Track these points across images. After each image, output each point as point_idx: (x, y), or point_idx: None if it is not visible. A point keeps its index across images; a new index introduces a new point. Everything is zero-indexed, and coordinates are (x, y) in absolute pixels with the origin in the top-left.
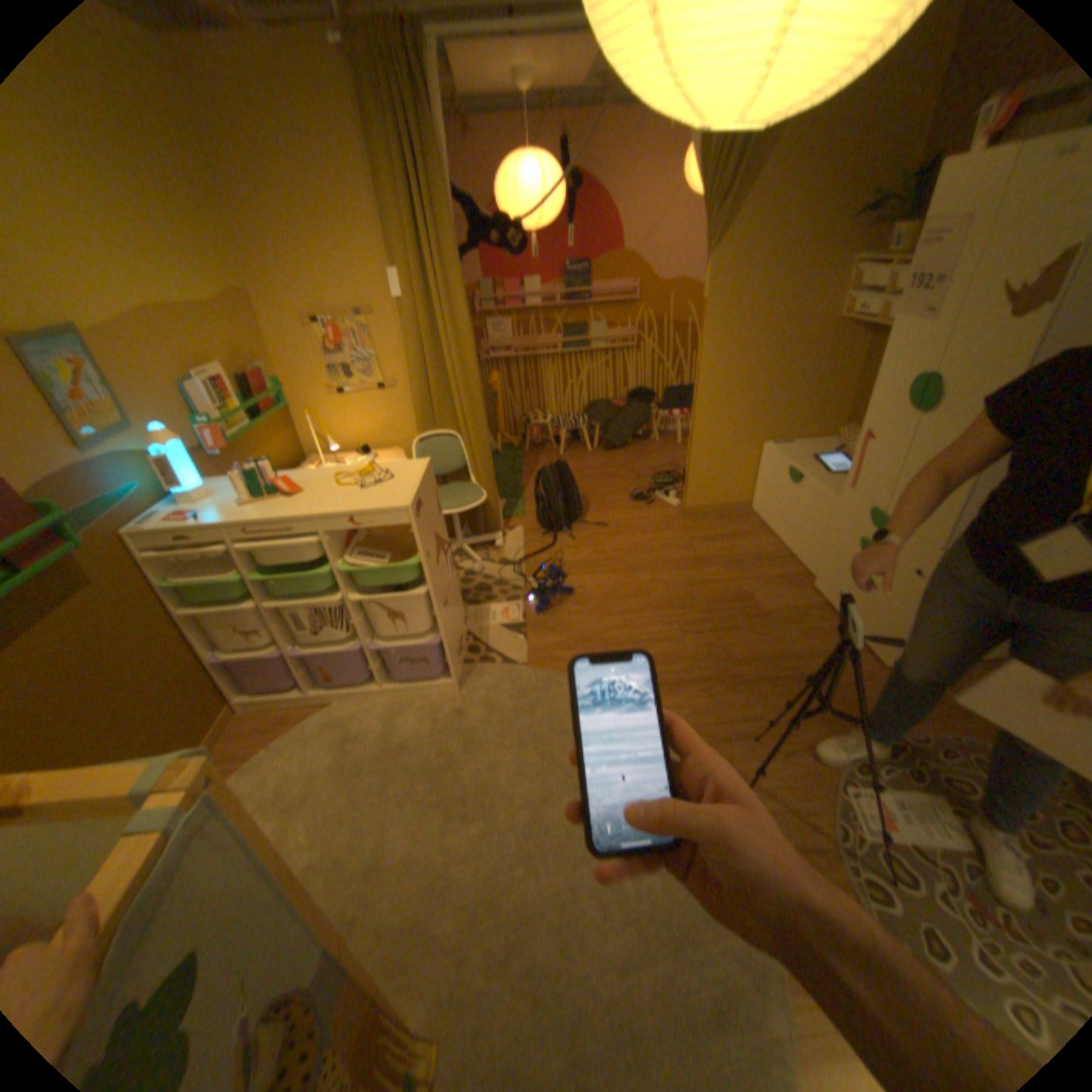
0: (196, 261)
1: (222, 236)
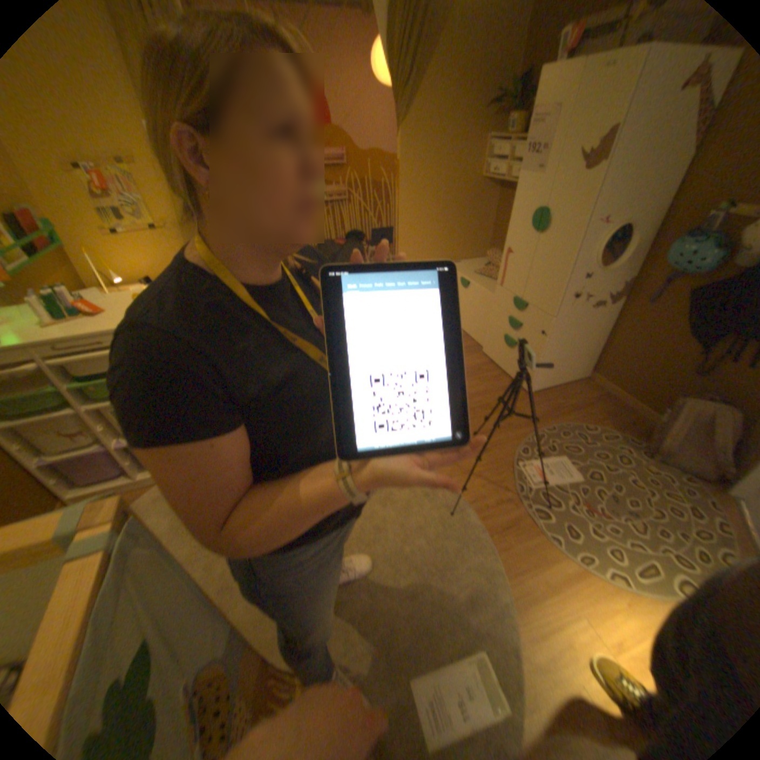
0: None
1: None
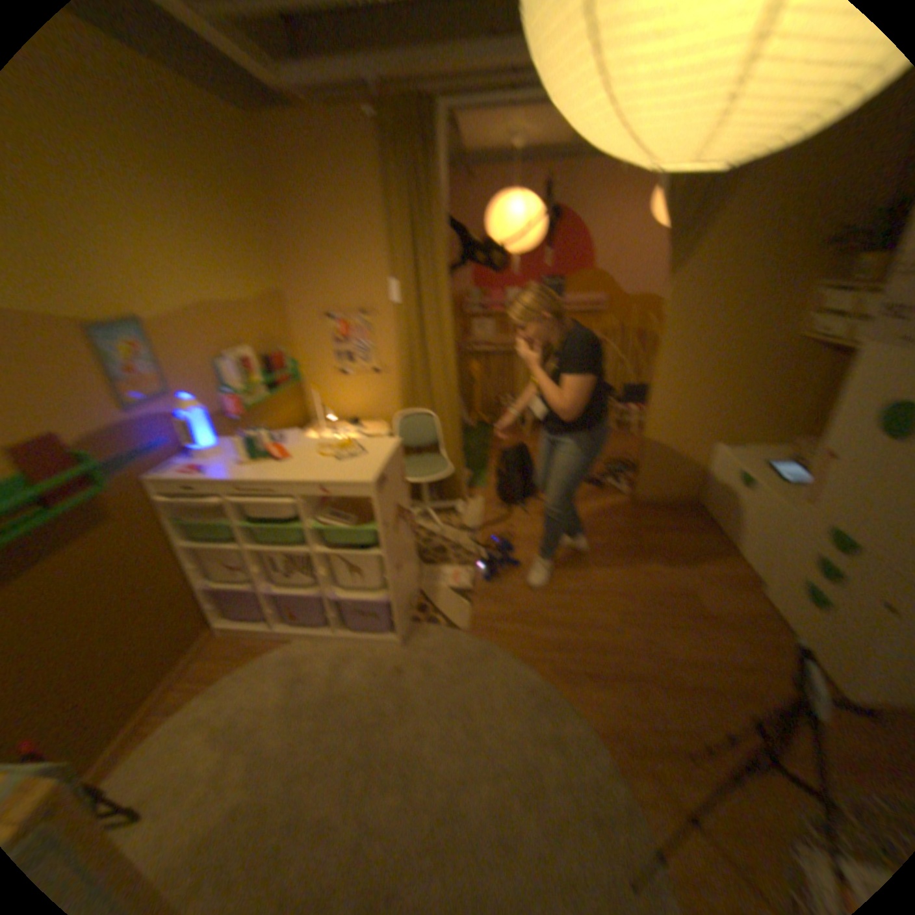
0: (251, 274)
1: (275, 256)
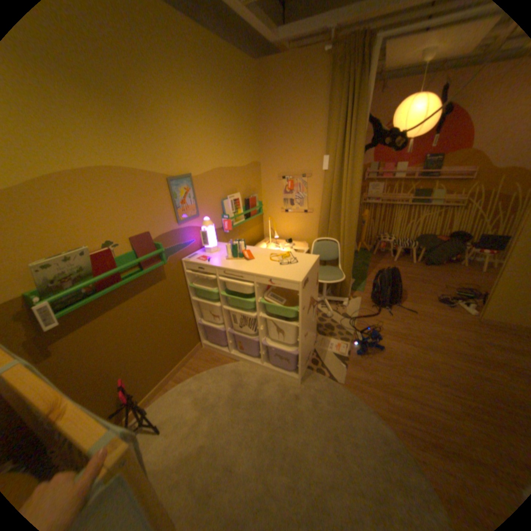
0: (243, 150)
1: (257, 140)
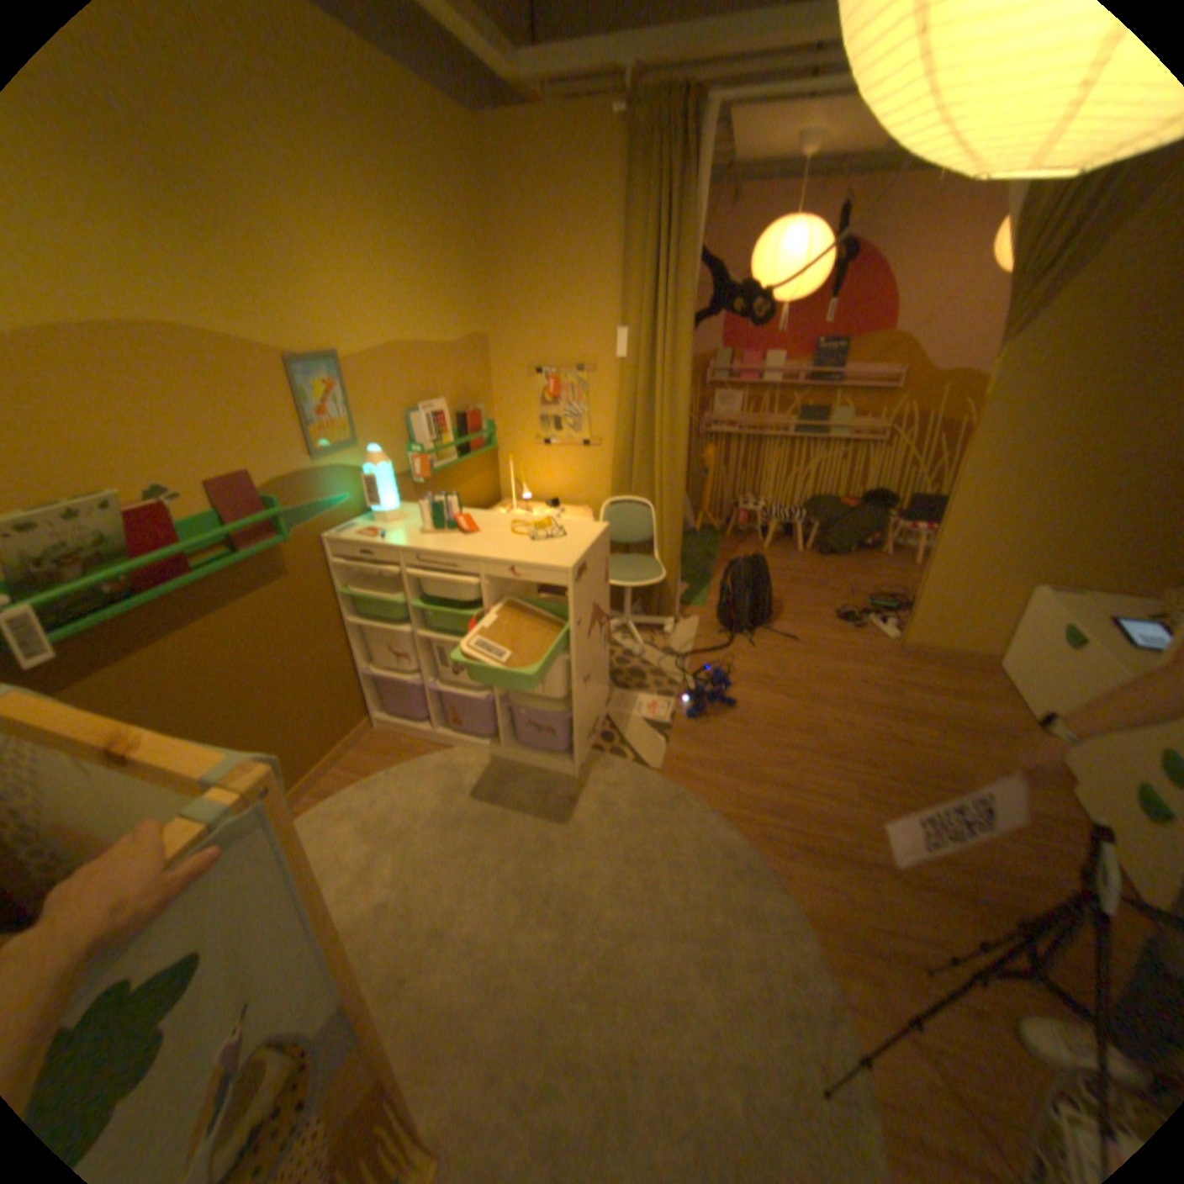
0: (450, 308)
1: (479, 287)
